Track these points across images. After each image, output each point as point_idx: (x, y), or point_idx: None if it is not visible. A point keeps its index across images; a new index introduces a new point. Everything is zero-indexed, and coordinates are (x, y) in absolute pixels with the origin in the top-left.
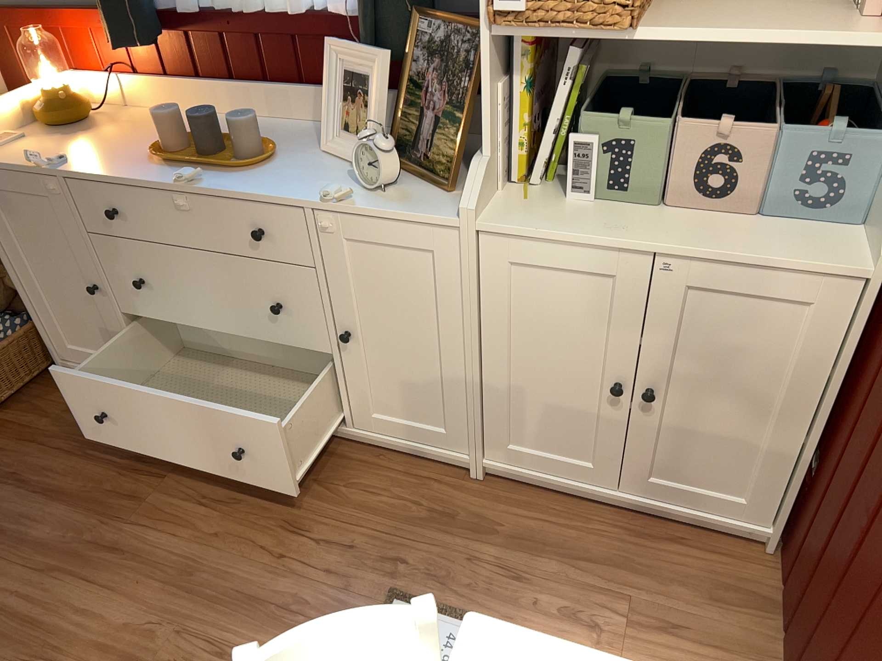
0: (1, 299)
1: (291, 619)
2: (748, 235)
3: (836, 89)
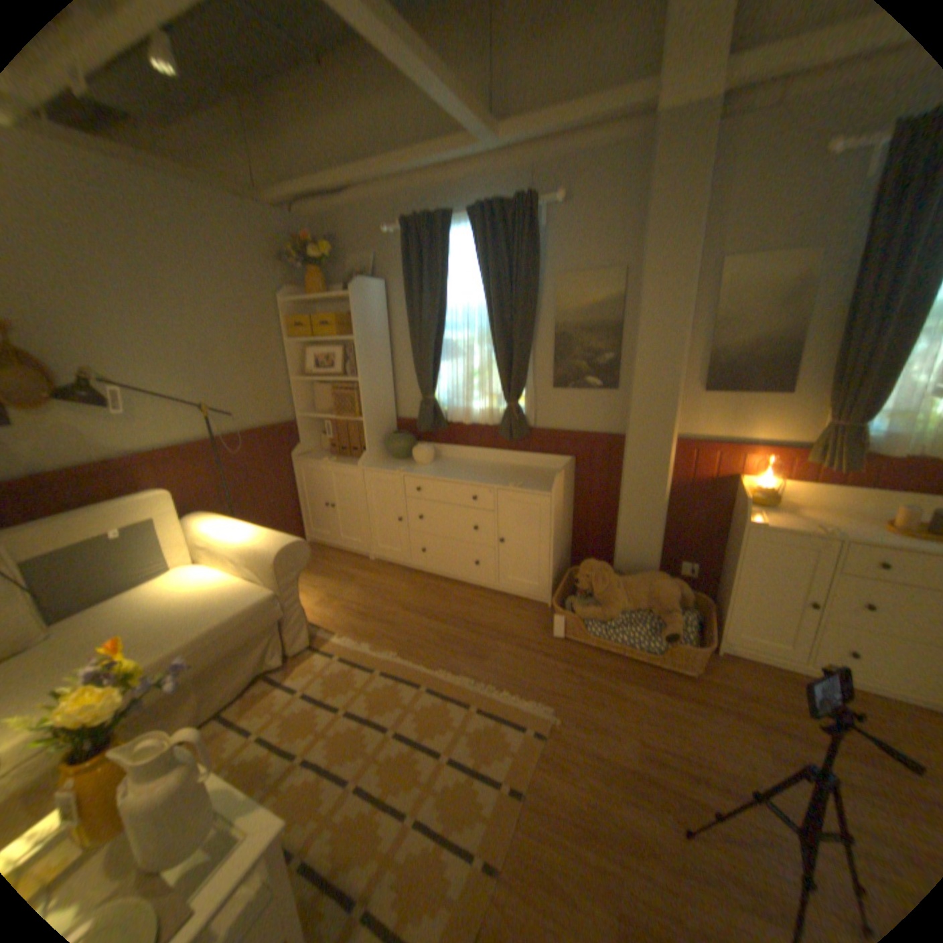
0: (679, 599)
1: None
2: None
3: None
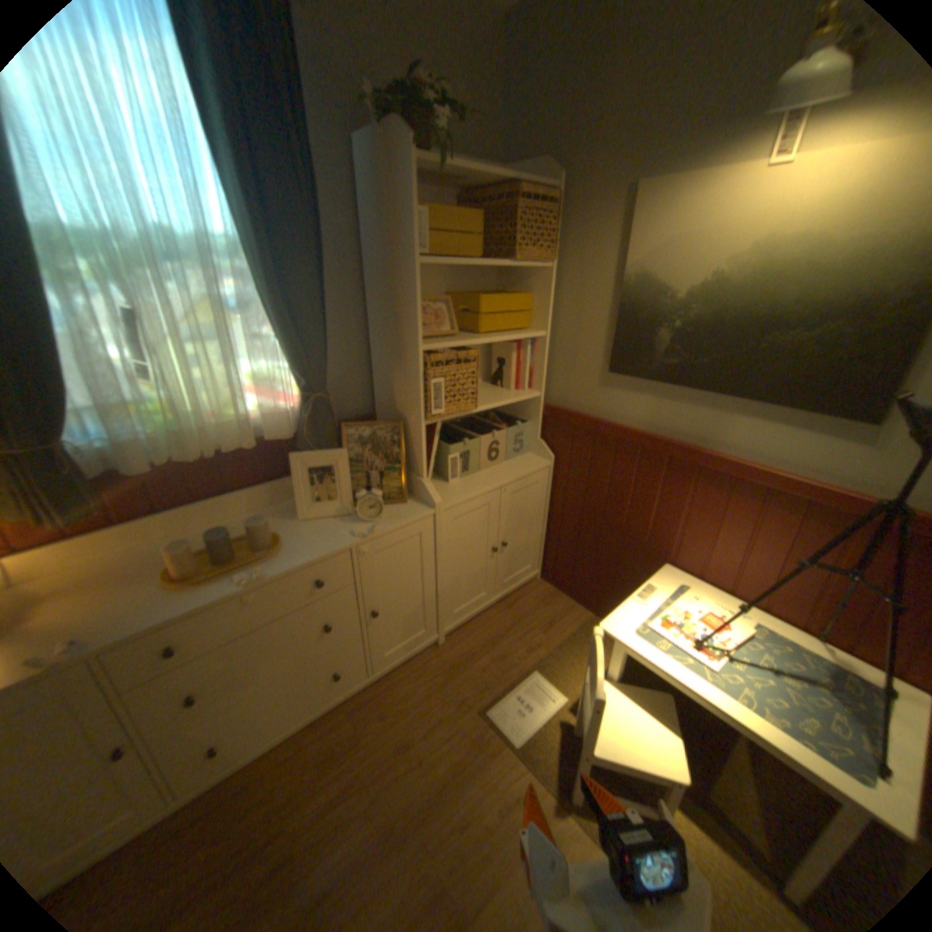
0: None
1: (467, 778)
2: (512, 467)
3: (487, 412)
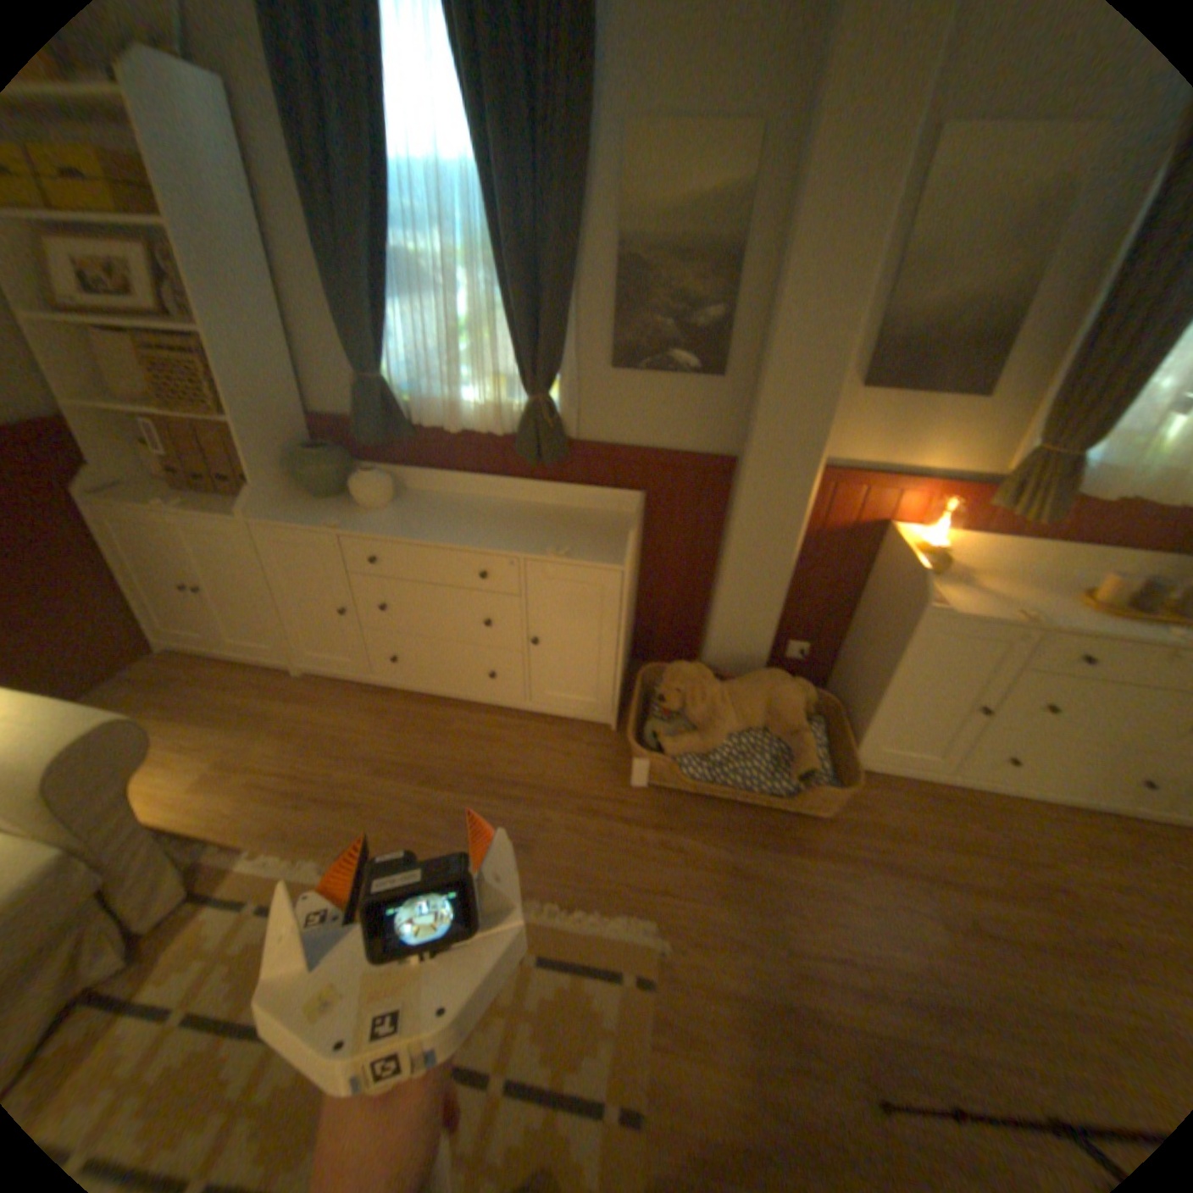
0: (805, 709)
1: None
2: None
3: None
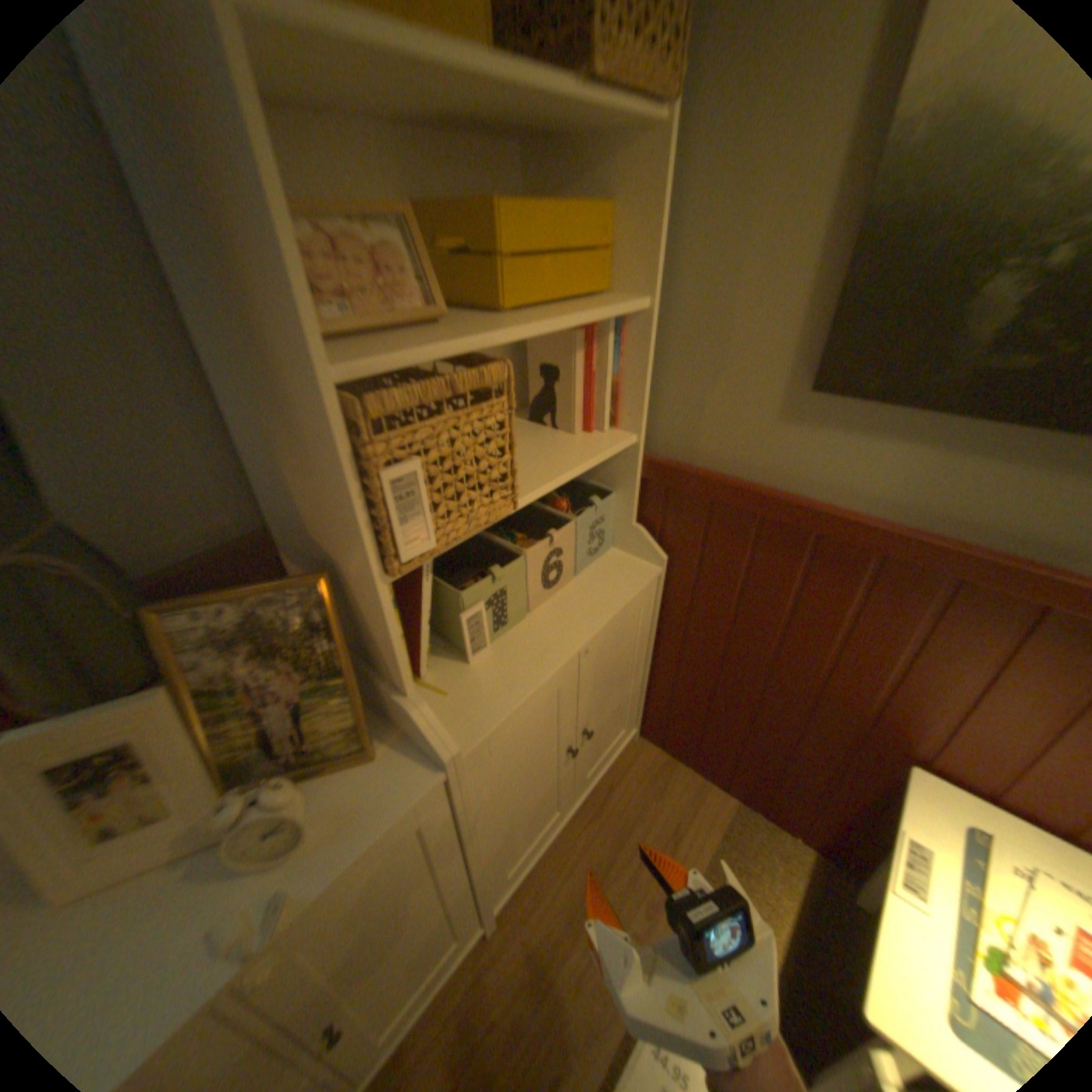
0: None
1: None
2: (593, 591)
3: None
